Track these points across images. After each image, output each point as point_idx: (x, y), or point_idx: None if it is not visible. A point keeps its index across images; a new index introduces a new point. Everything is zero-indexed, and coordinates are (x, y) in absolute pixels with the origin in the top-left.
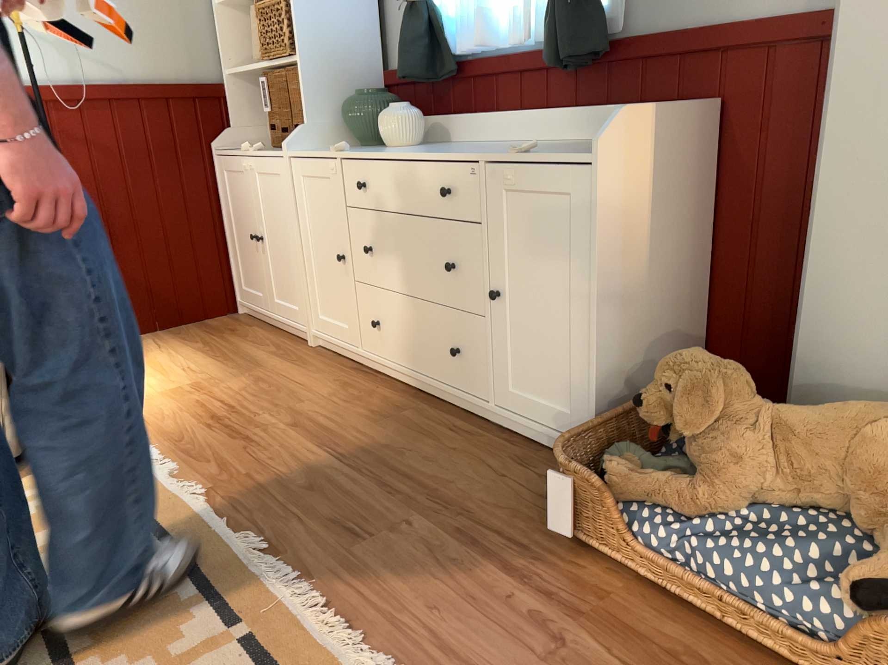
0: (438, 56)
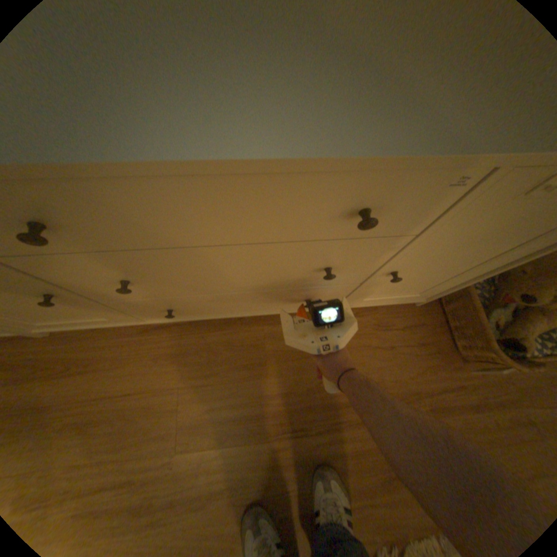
0: None
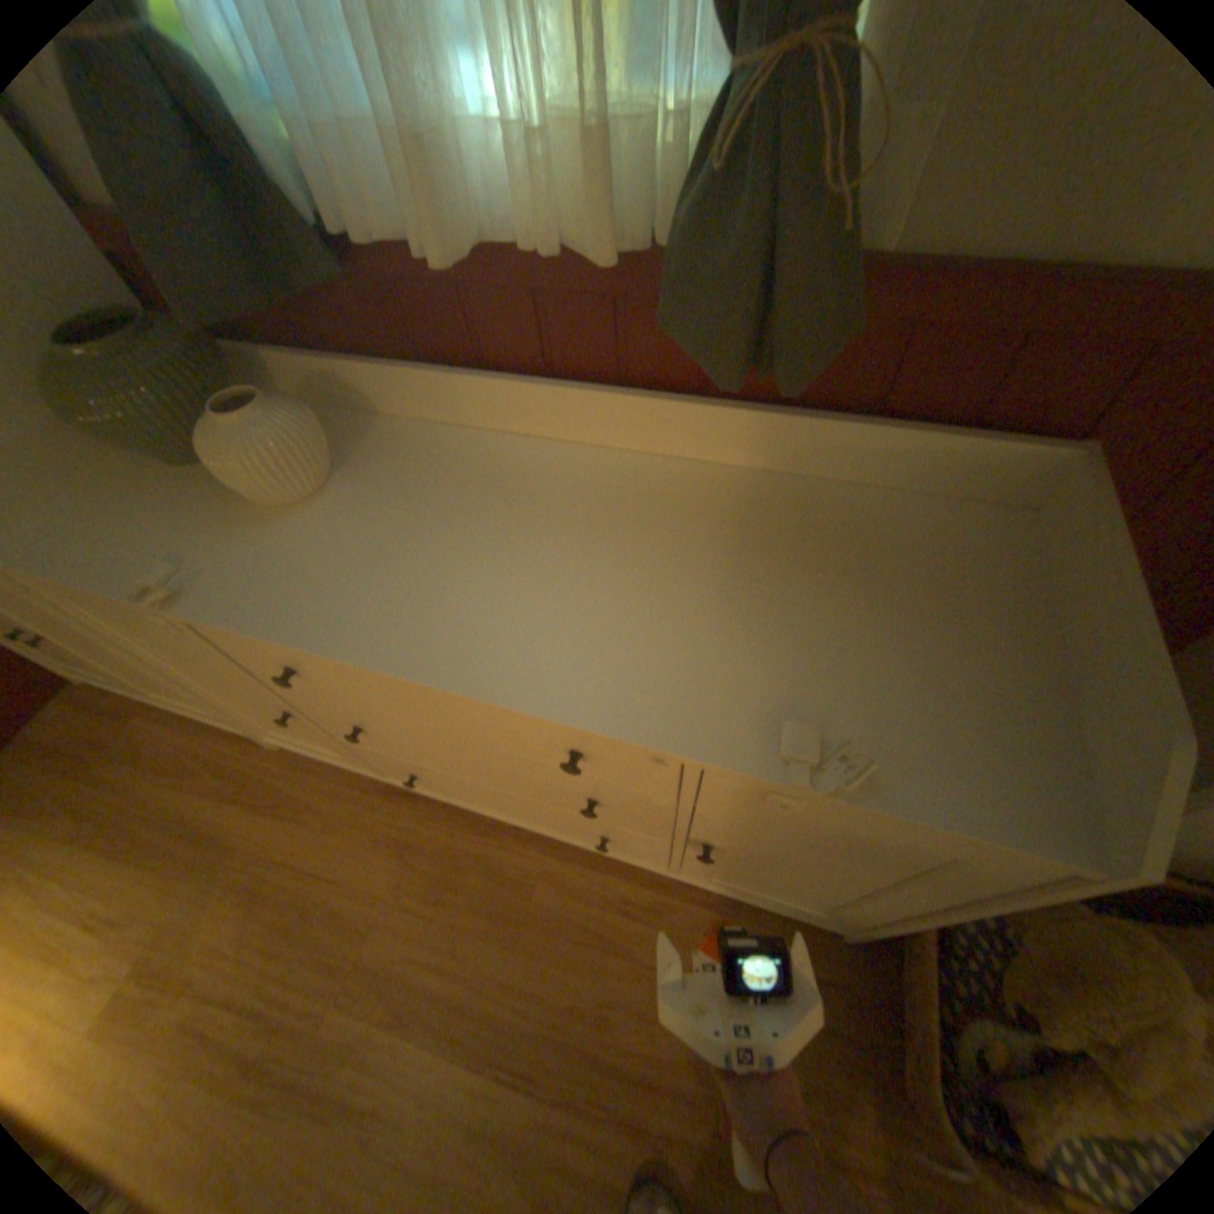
0: (266, 209)
